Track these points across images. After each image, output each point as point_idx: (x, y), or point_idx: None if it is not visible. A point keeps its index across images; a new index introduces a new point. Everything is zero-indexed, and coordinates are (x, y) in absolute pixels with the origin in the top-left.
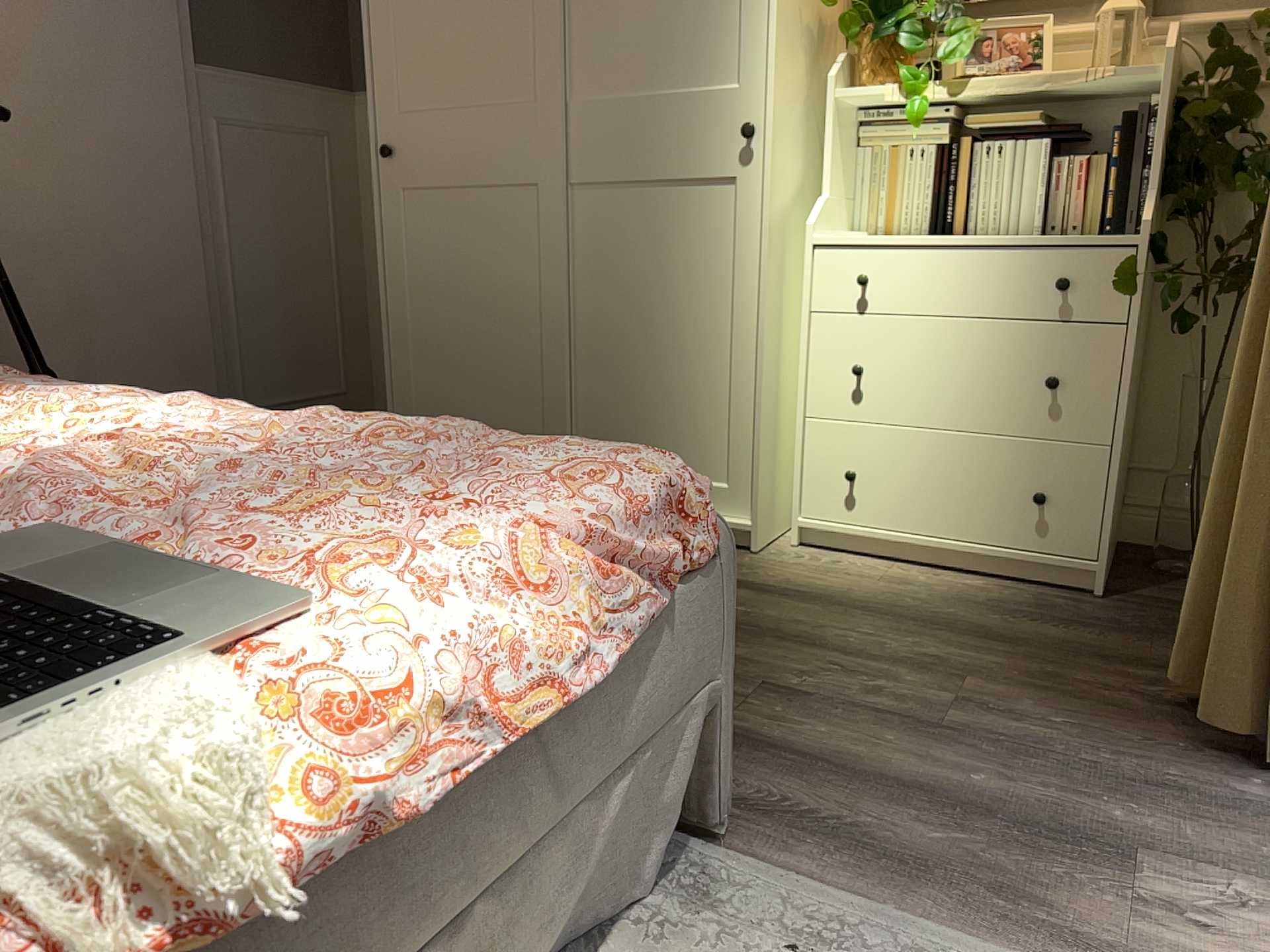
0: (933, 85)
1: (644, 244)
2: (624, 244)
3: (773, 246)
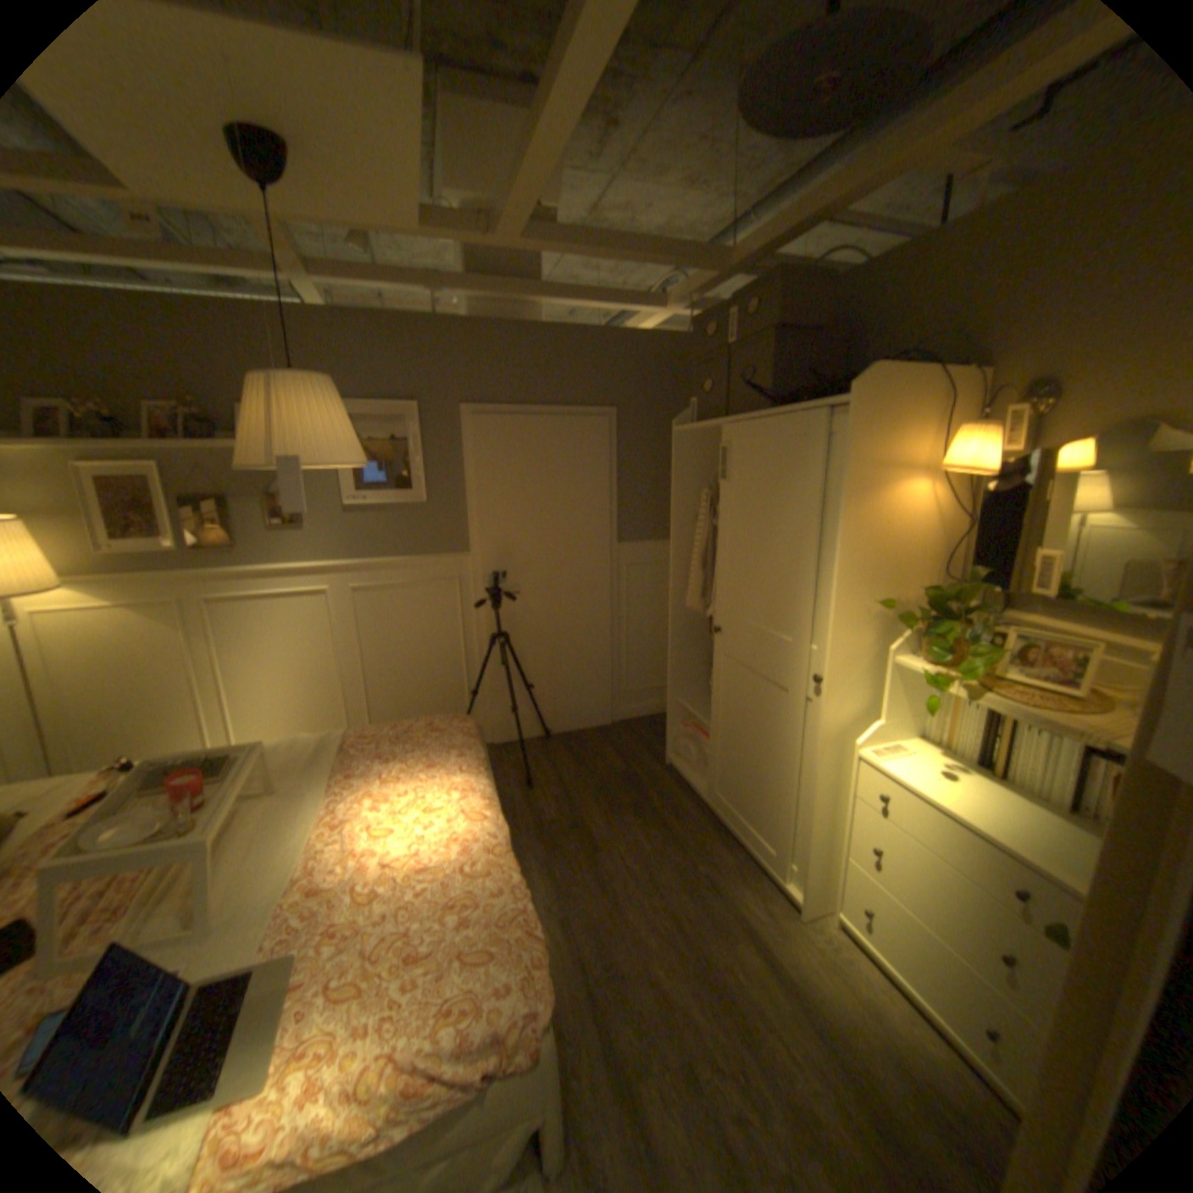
0: (957, 686)
1: (768, 709)
2: (760, 703)
3: (827, 751)
